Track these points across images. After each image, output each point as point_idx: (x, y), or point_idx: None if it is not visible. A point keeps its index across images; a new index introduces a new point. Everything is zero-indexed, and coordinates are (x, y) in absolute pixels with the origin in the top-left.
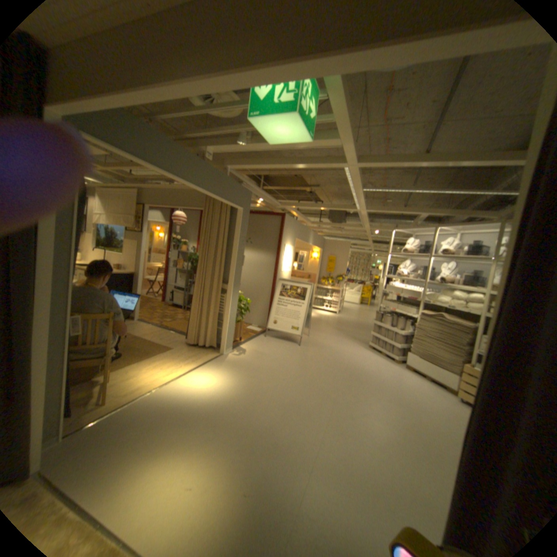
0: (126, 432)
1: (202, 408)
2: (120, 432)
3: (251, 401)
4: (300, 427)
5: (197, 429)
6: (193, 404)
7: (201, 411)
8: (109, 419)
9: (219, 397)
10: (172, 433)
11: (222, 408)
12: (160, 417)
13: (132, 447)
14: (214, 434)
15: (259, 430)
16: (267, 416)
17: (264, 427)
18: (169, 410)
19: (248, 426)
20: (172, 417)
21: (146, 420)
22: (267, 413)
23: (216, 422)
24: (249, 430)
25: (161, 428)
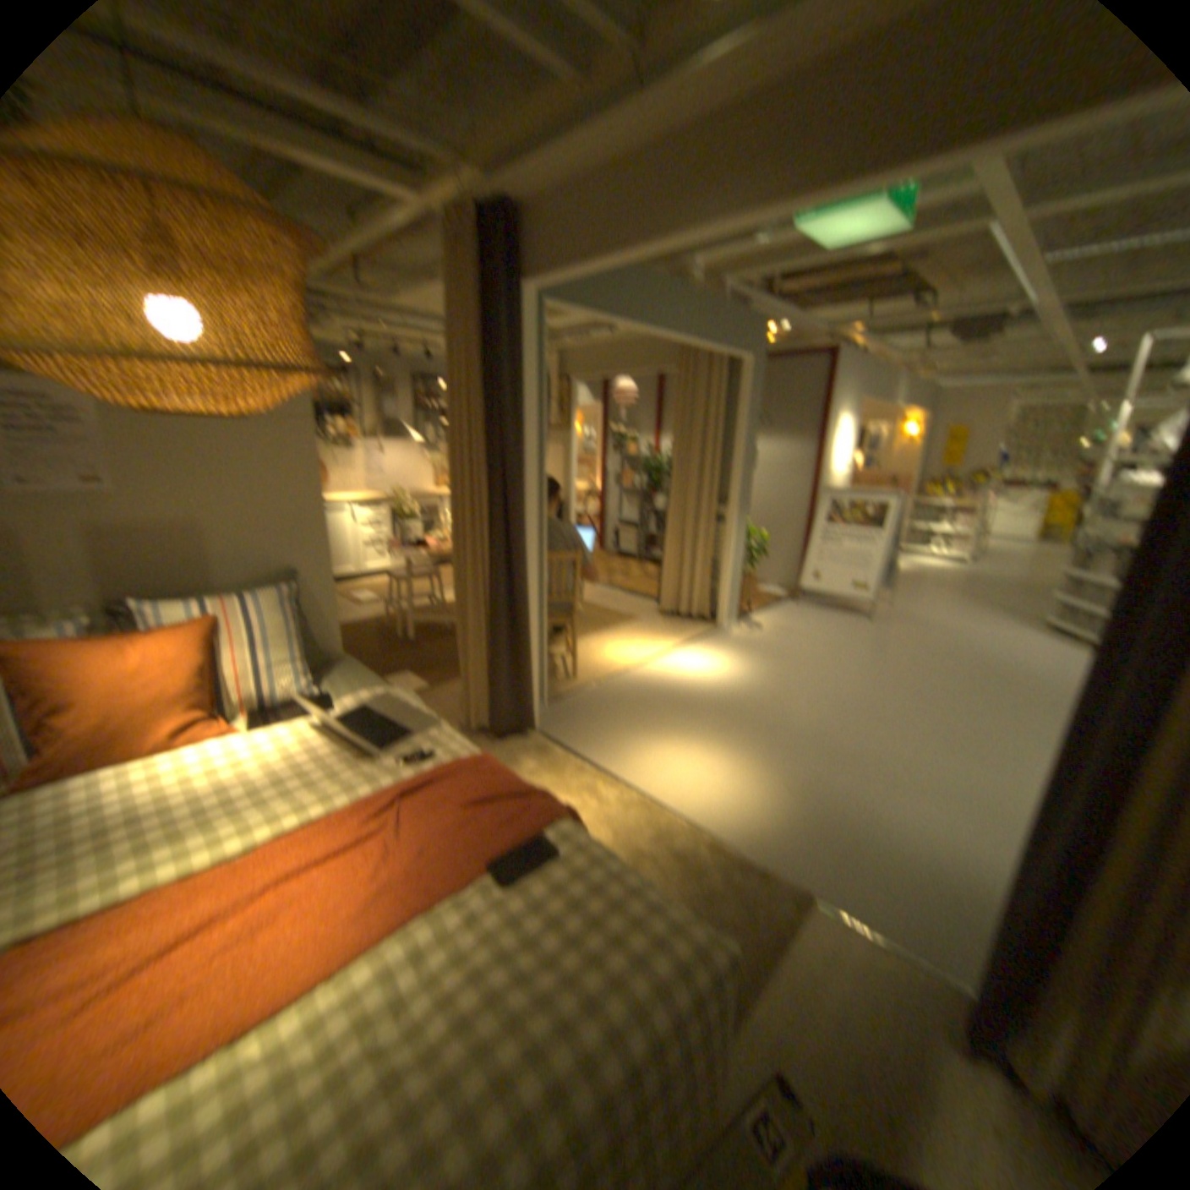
0: (612, 707)
1: (704, 693)
2: (604, 706)
3: (781, 693)
4: (872, 734)
5: (704, 715)
6: (689, 688)
7: (704, 697)
8: (586, 692)
9: (727, 683)
10: (670, 715)
11: (736, 697)
12: (649, 696)
13: (625, 721)
14: (730, 723)
15: (800, 729)
16: (812, 714)
17: (808, 726)
18: (658, 690)
19: (781, 722)
20: (664, 698)
21: (632, 698)
22: (811, 710)
23: (729, 711)
24: (782, 726)
25: (654, 708)
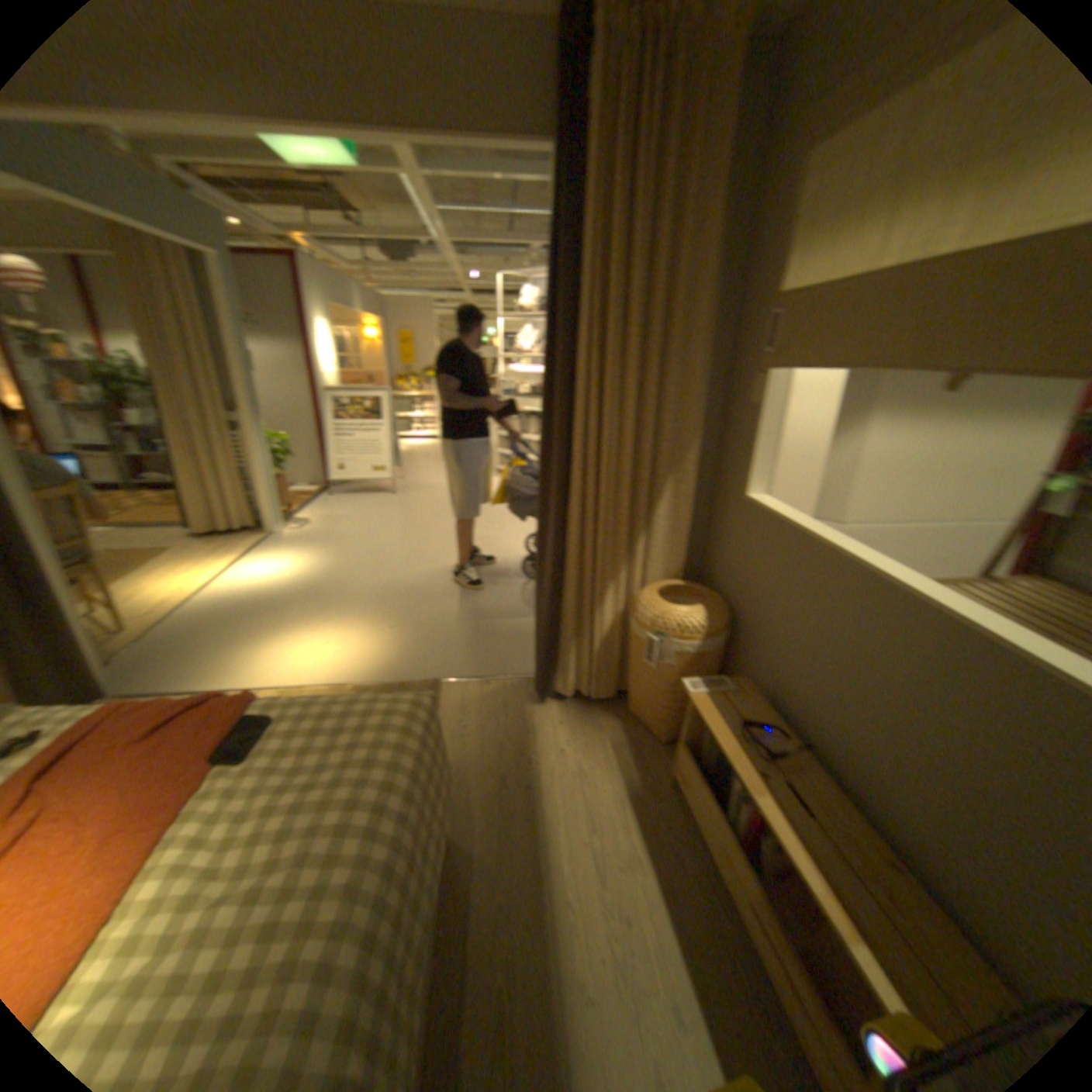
0: (193, 639)
1: (286, 591)
2: (182, 641)
3: (352, 567)
4: (428, 570)
5: (296, 608)
6: (268, 592)
7: (287, 594)
8: (149, 638)
9: (302, 576)
10: (262, 620)
11: (316, 584)
12: (229, 614)
13: (217, 644)
14: (322, 604)
15: (379, 586)
16: (383, 573)
17: (384, 582)
18: (236, 606)
19: (363, 587)
20: (248, 610)
21: (211, 622)
22: (380, 571)
23: (316, 596)
24: (365, 590)
25: (242, 622)
